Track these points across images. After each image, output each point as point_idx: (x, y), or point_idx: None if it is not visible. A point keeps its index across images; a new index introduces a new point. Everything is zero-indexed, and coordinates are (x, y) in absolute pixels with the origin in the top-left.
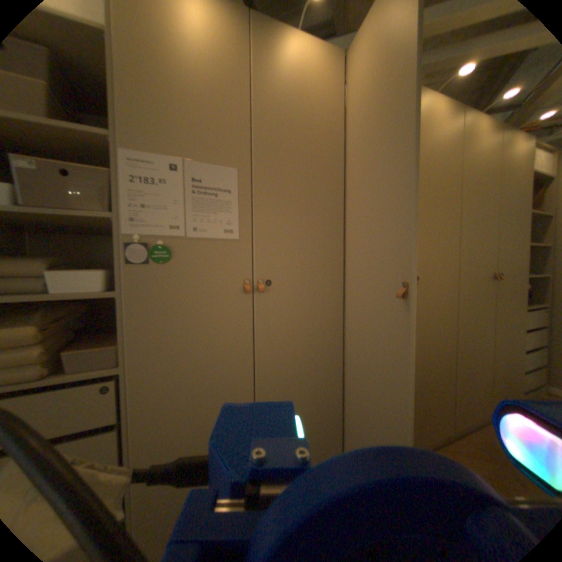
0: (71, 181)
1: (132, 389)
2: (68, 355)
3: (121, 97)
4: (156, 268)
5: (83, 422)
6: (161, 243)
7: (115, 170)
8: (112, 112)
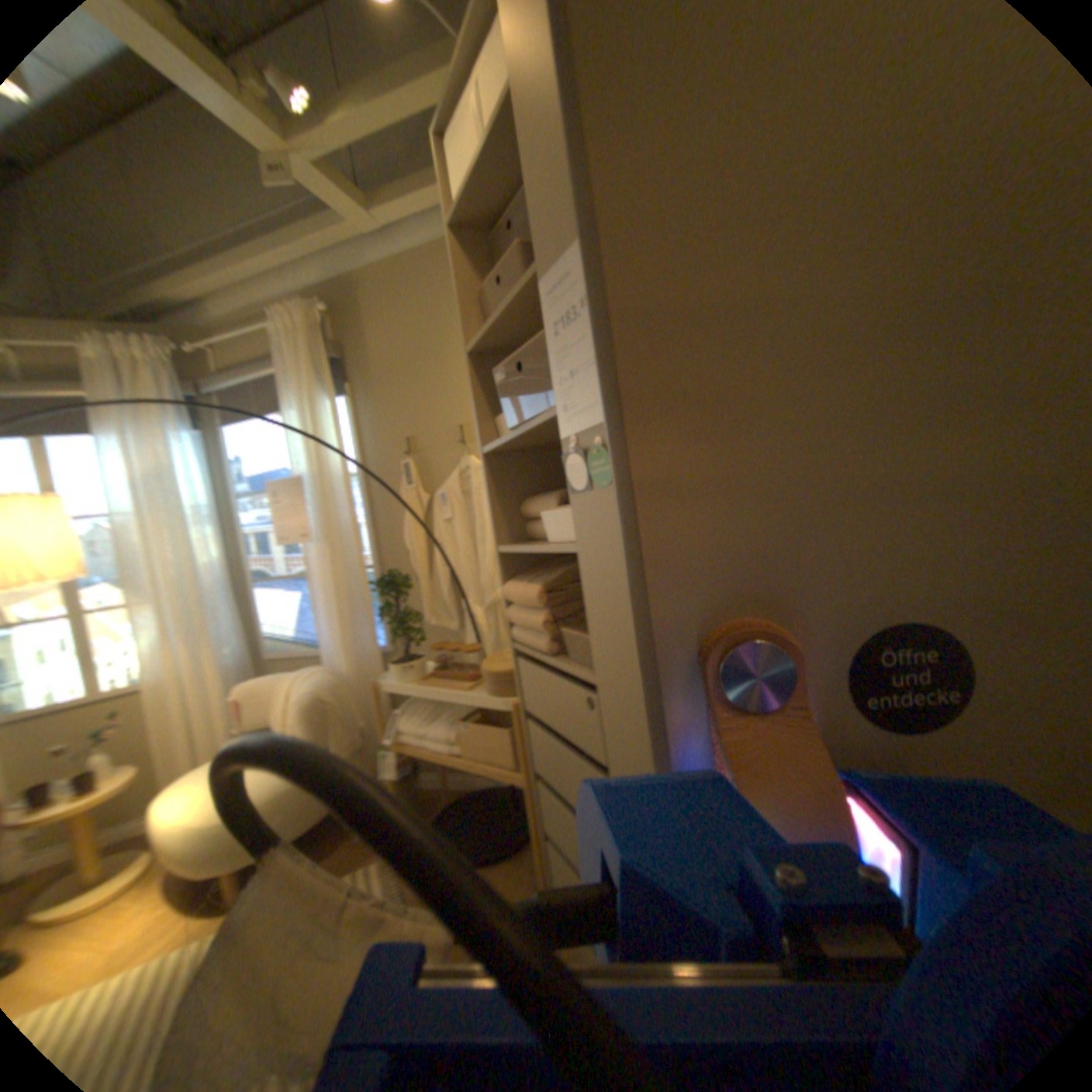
0: (526, 374)
1: (608, 726)
2: (567, 634)
3: (530, 180)
4: (603, 498)
5: (582, 741)
6: (603, 439)
7: (548, 324)
8: (533, 218)
